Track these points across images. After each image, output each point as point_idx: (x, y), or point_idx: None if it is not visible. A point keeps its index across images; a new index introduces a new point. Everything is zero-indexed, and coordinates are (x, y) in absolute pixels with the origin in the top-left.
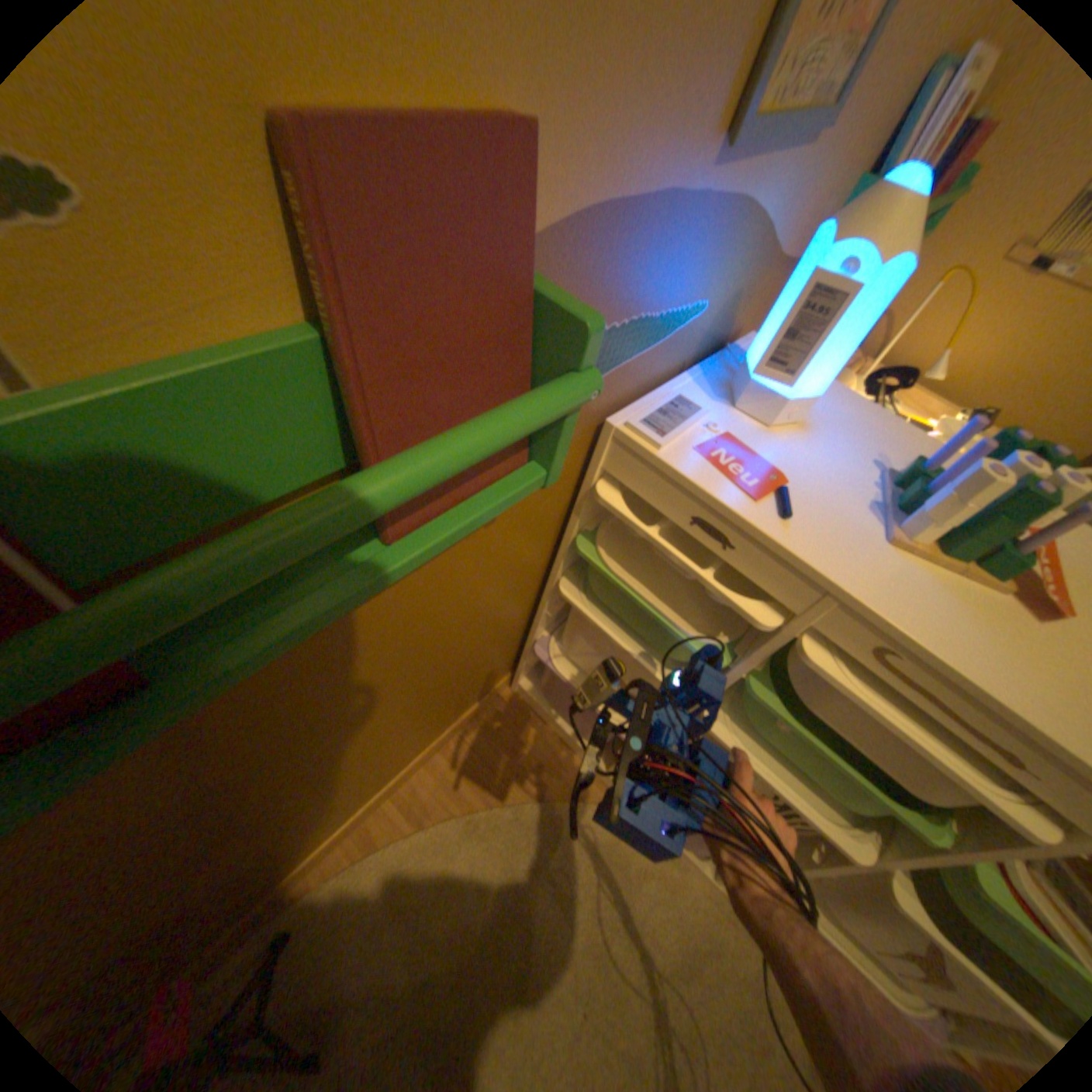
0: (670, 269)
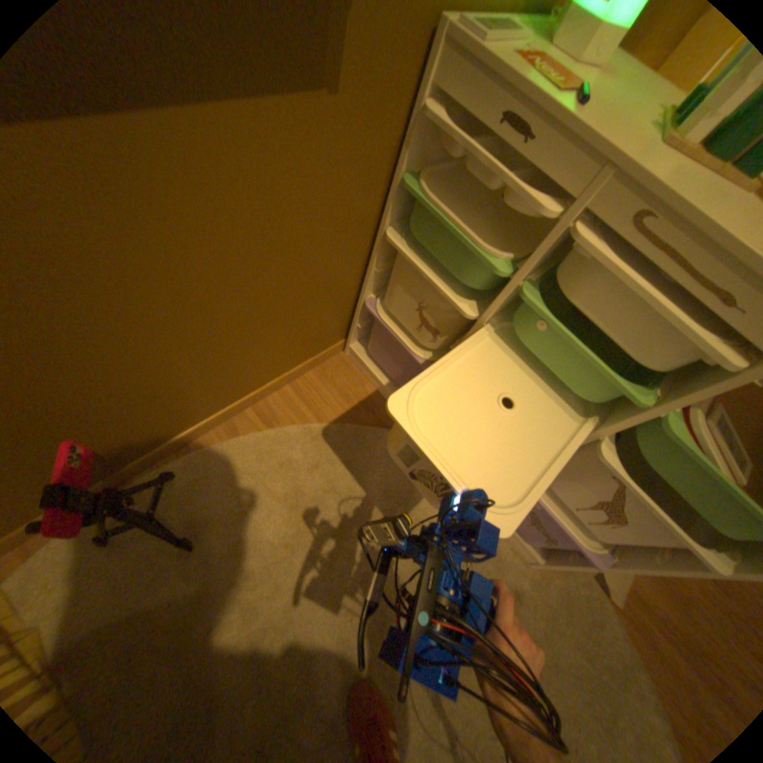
0: None
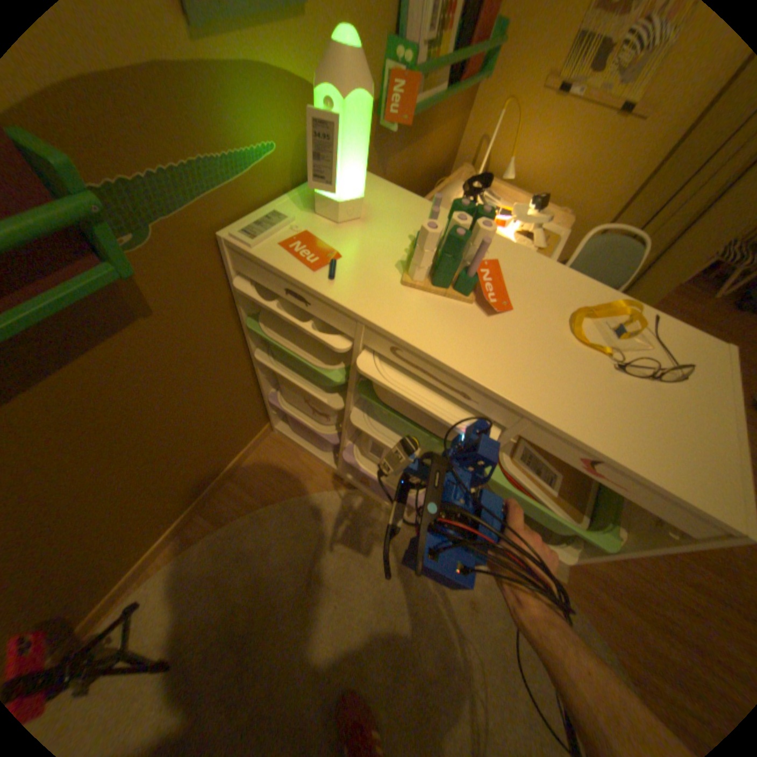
0: (199, 121)
